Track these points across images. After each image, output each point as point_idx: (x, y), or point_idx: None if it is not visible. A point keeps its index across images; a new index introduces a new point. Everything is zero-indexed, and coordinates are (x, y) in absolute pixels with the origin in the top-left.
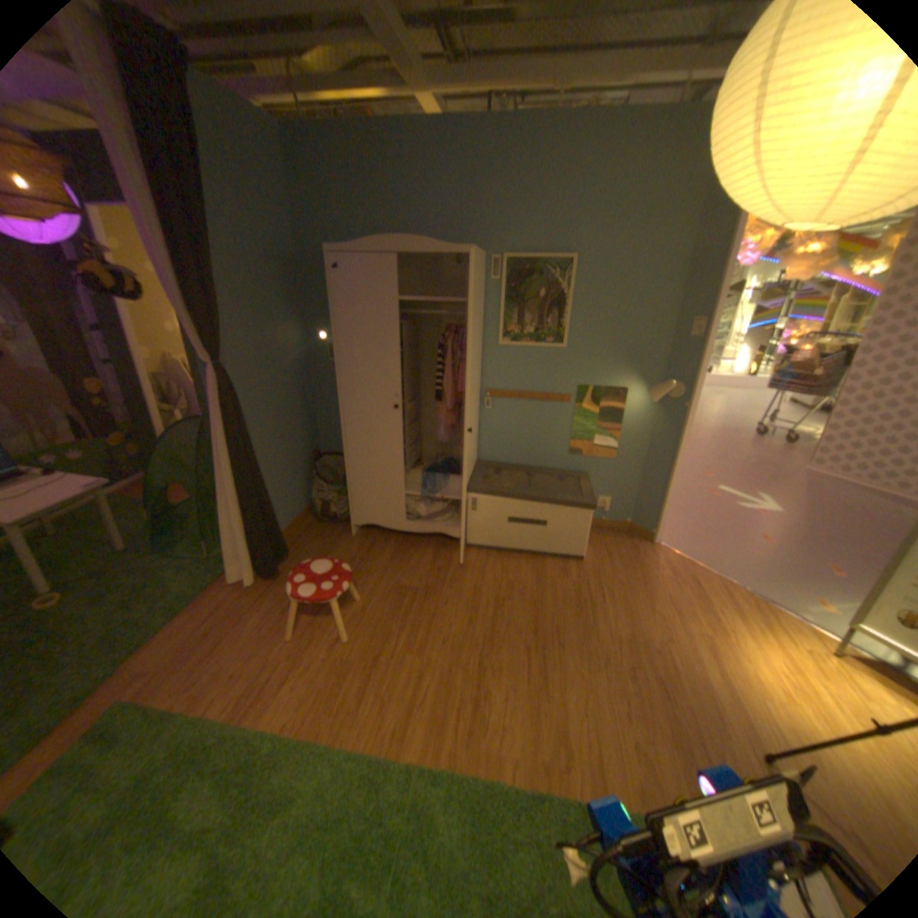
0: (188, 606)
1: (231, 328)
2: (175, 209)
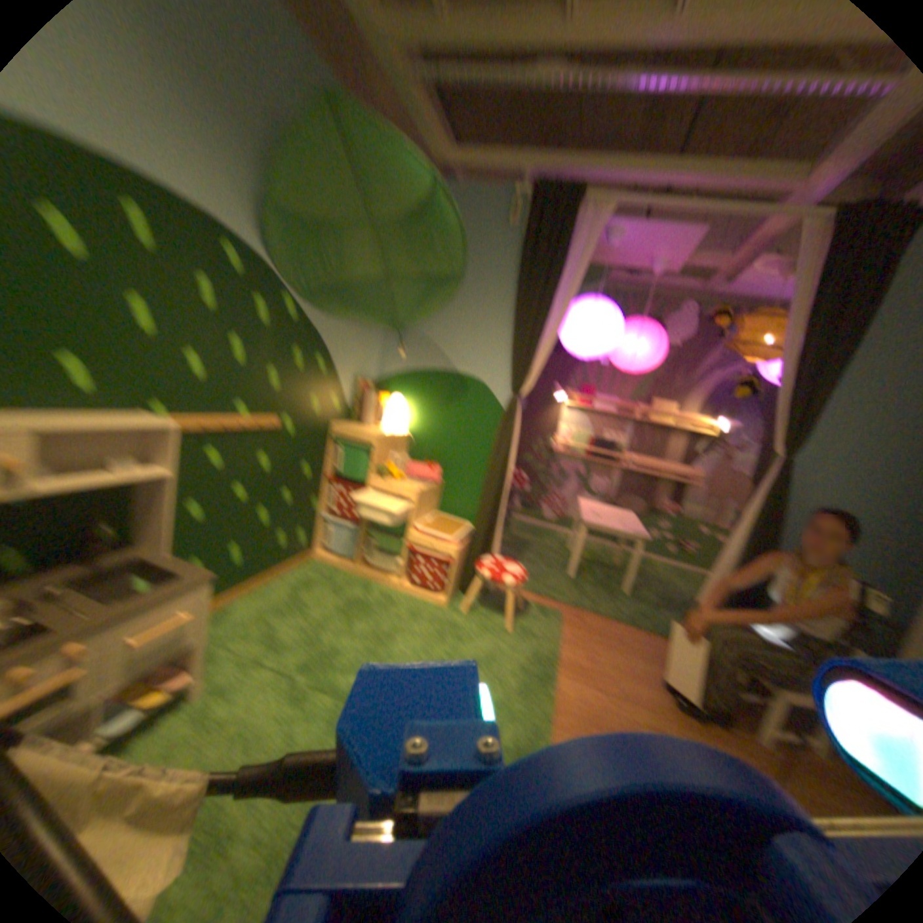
0: (641, 632)
1: (843, 446)
2: (820, 334)
